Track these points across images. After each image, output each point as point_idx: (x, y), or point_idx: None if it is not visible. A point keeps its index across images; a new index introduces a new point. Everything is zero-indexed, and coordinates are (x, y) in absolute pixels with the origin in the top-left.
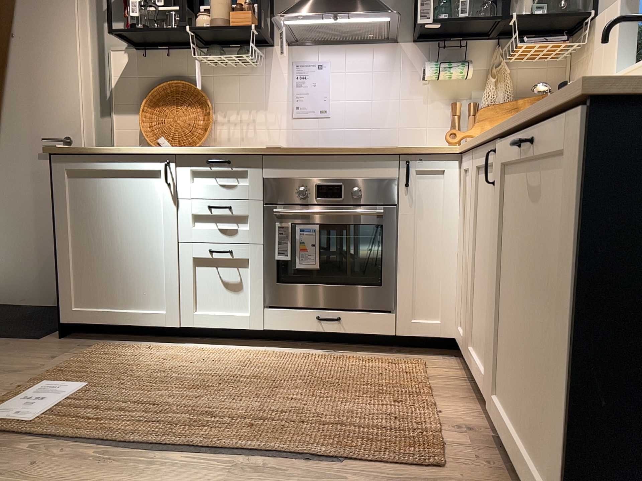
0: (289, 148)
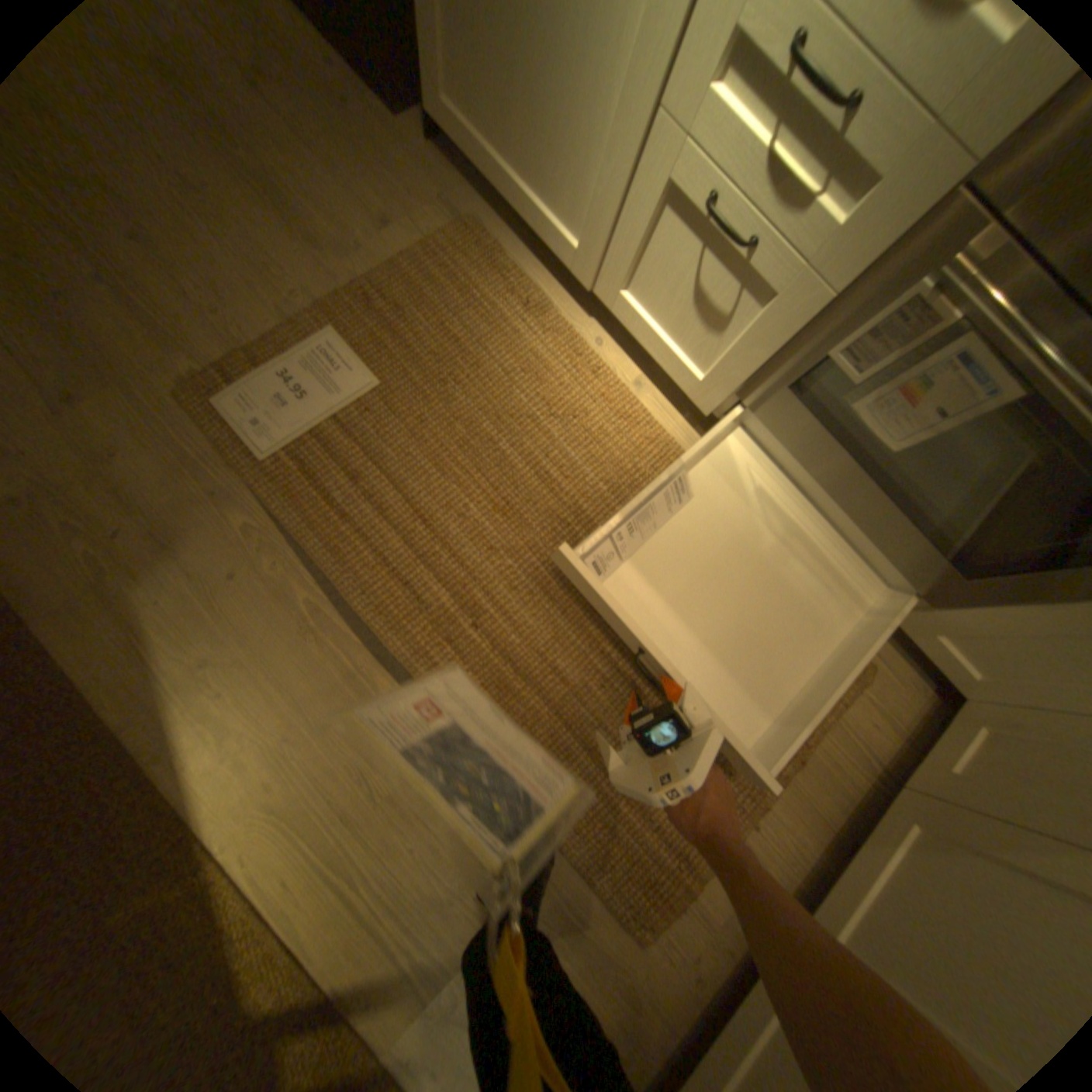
0: None
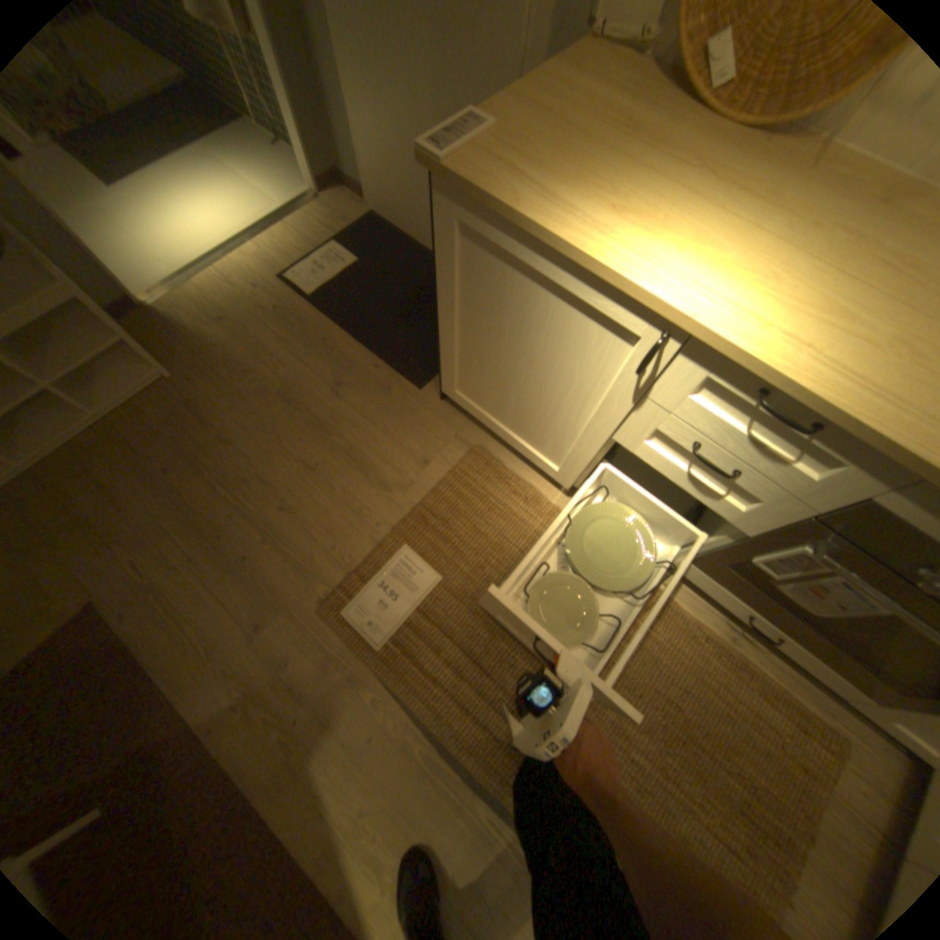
0: None
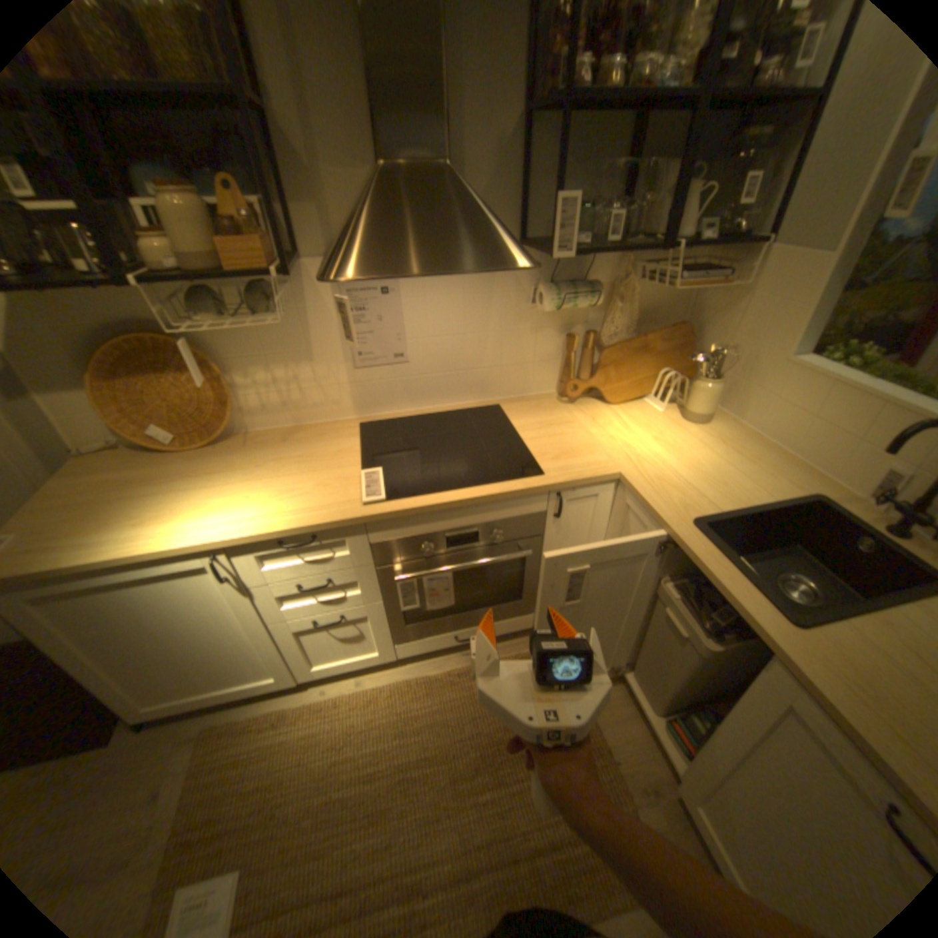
0: (404, 507)
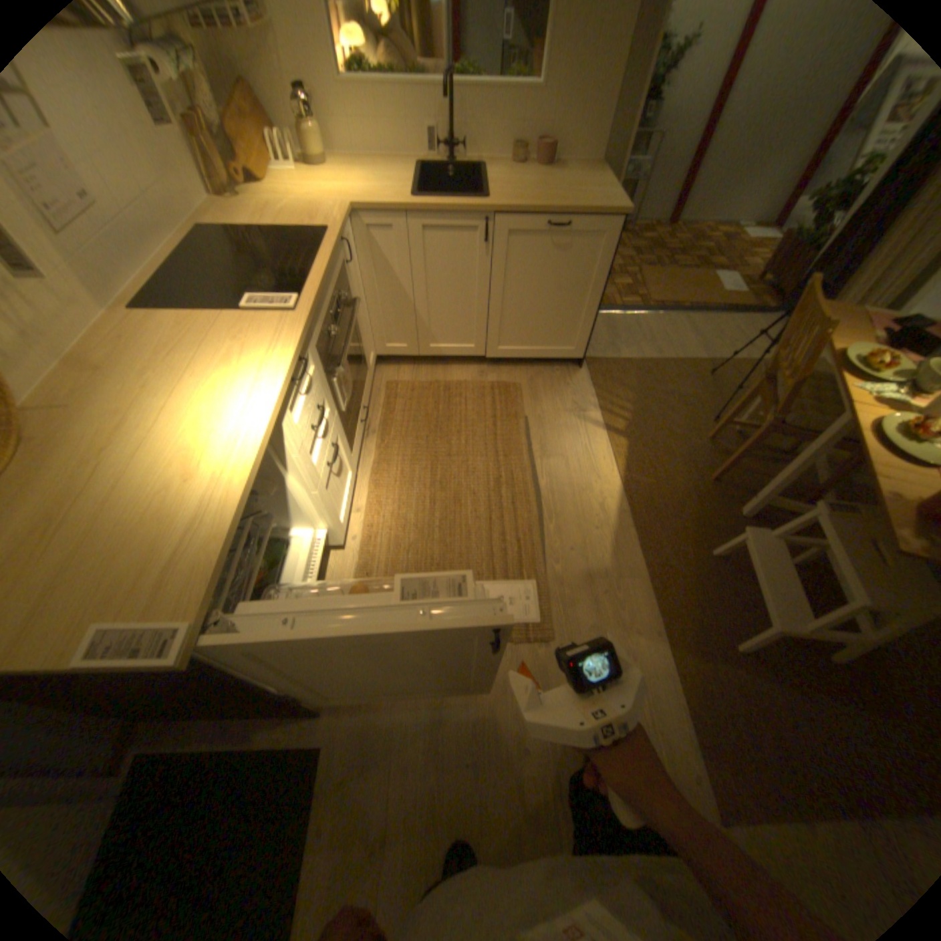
0: (316, 291)
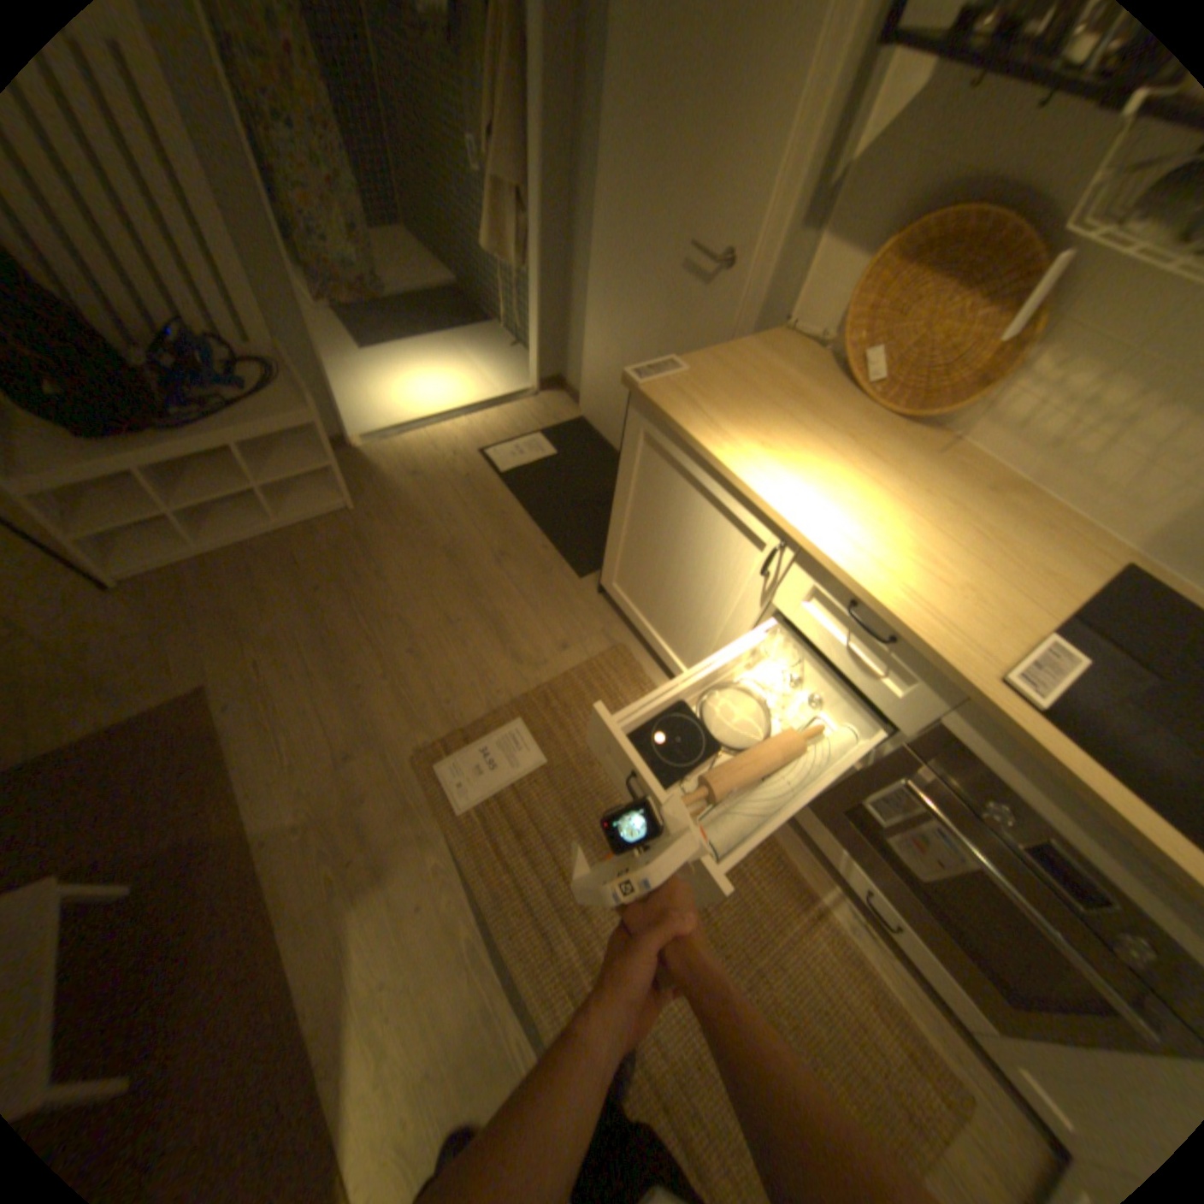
0: (1056, 756)
